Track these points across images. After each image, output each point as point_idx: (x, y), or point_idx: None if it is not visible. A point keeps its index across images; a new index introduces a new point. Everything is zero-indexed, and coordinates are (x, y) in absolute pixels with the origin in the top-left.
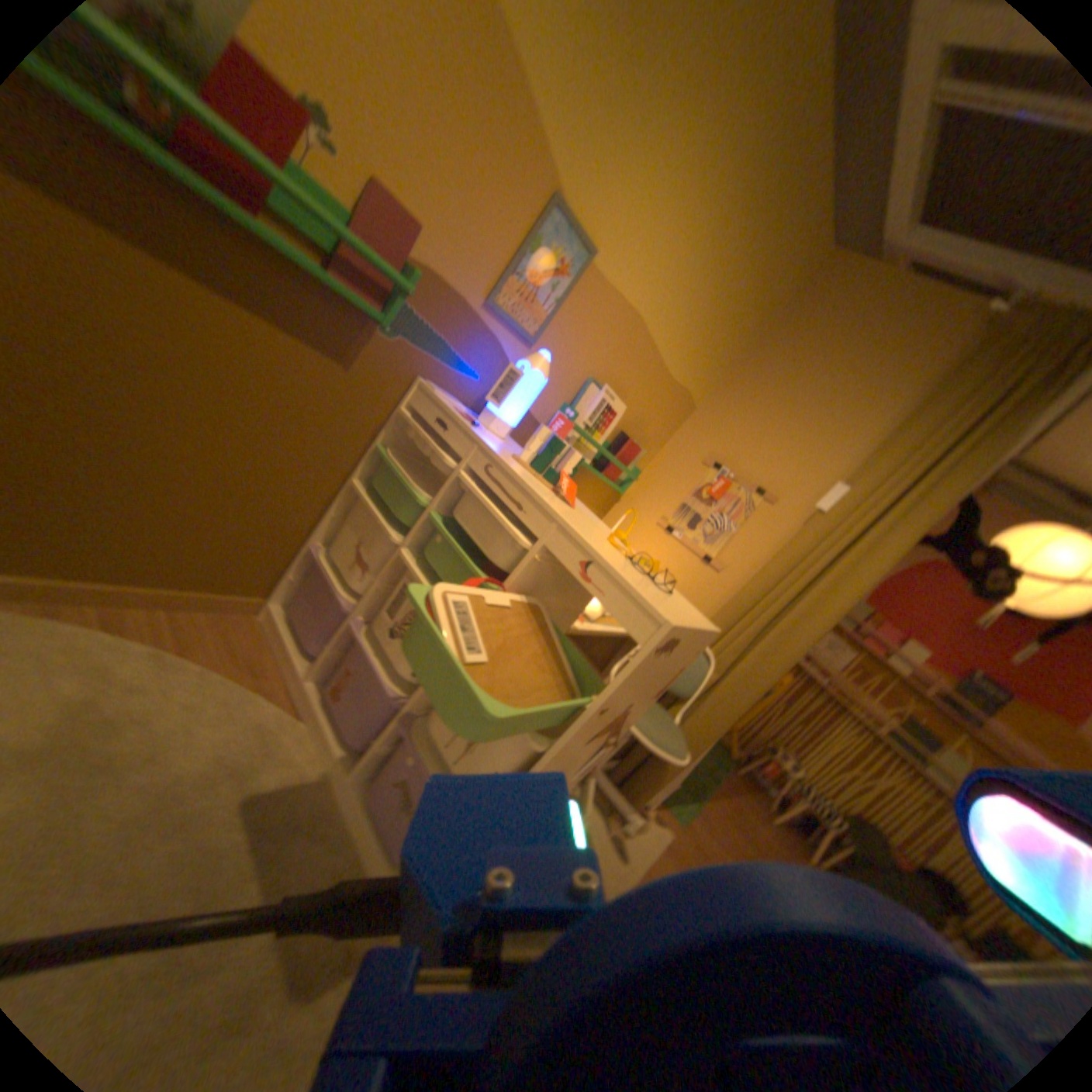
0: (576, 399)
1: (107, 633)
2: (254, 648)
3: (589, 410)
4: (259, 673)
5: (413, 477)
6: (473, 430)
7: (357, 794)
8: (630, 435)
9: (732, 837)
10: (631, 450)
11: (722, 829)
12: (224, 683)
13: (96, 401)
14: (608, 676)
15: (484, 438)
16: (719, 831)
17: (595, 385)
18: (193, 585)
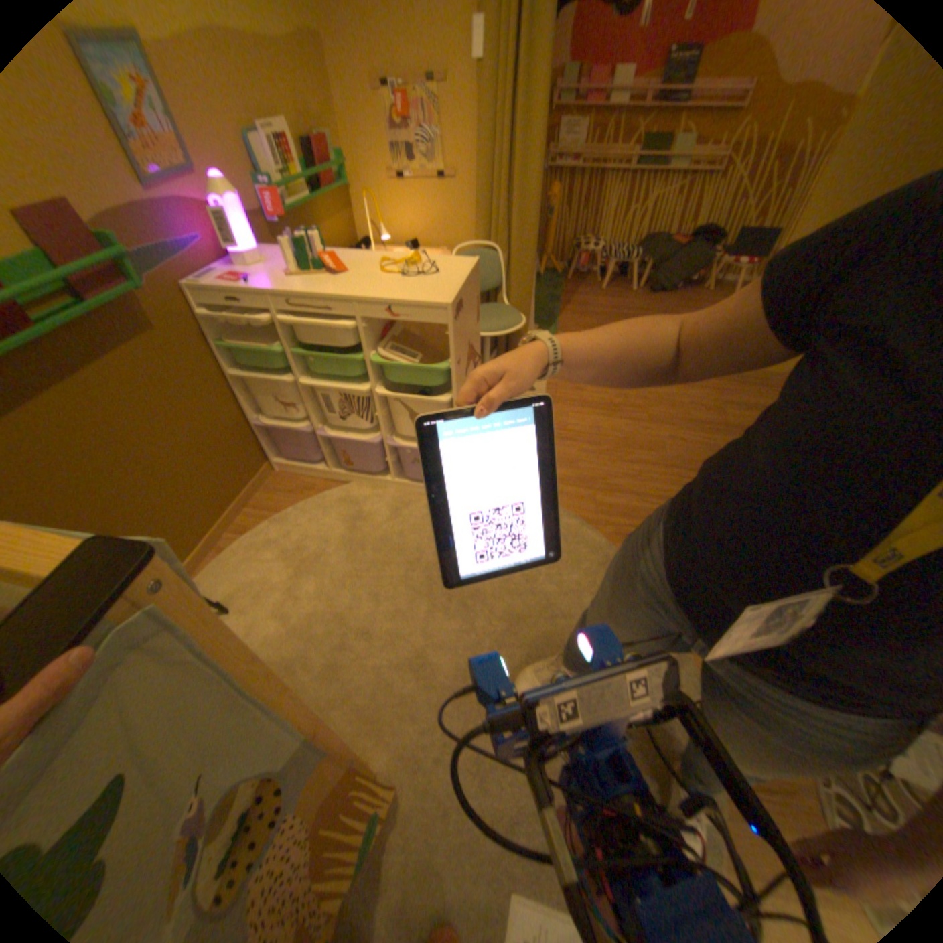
0: (249, 158)
1: (238, 534)
2: (289, 481)
3: (264, 155)
4: (305, 486)
5: (247, 338)
6: (245, 282)
7: (399, 480)
8: (303, 128)
9: (579, 322)
10: (317, 142)
11: (572, 323)
12: (301, 502)
13: (107, 473)
14: (445, 335)
15: (254, 278)
16: (570, 326)
17: (247, 131)
18: (233, 488)
